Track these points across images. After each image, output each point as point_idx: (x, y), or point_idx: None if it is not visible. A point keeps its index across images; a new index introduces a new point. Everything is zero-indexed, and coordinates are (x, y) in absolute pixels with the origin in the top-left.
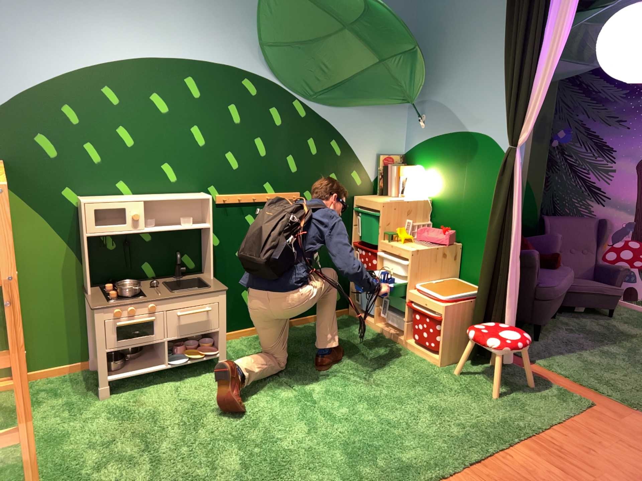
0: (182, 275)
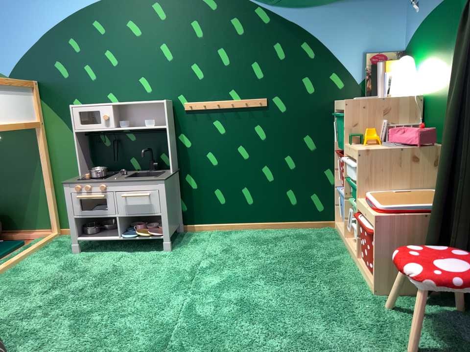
0: (151, 169)
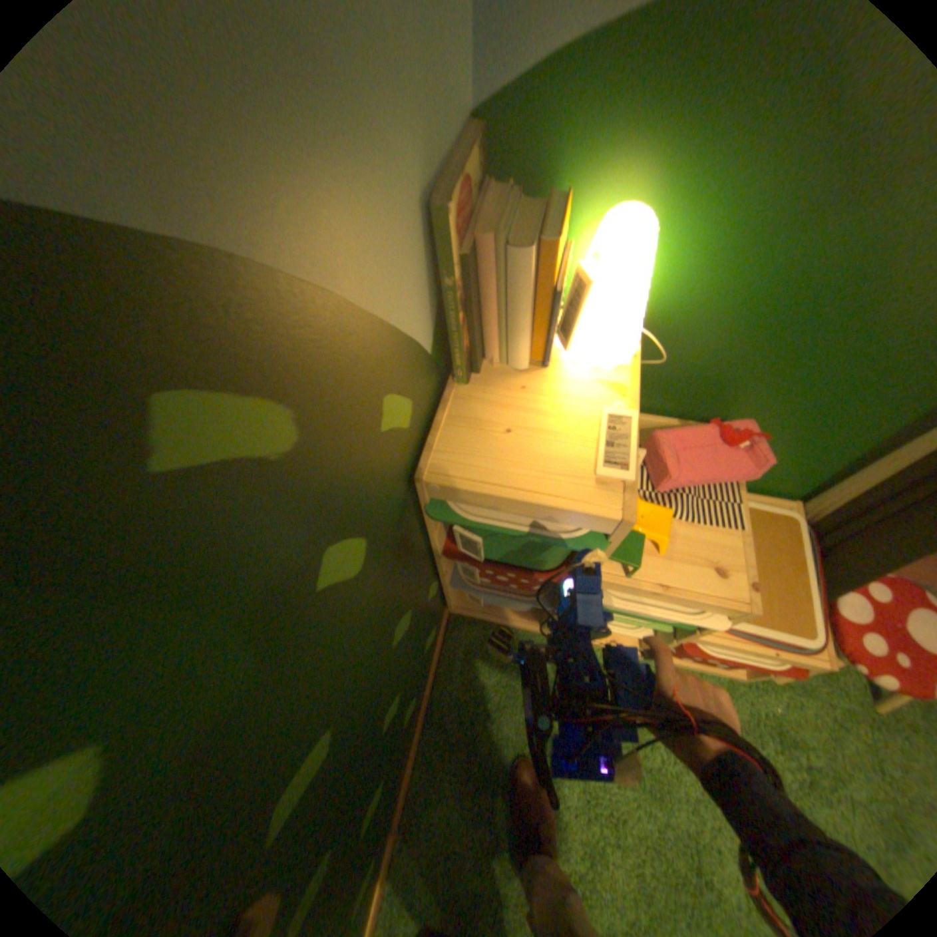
0: None
